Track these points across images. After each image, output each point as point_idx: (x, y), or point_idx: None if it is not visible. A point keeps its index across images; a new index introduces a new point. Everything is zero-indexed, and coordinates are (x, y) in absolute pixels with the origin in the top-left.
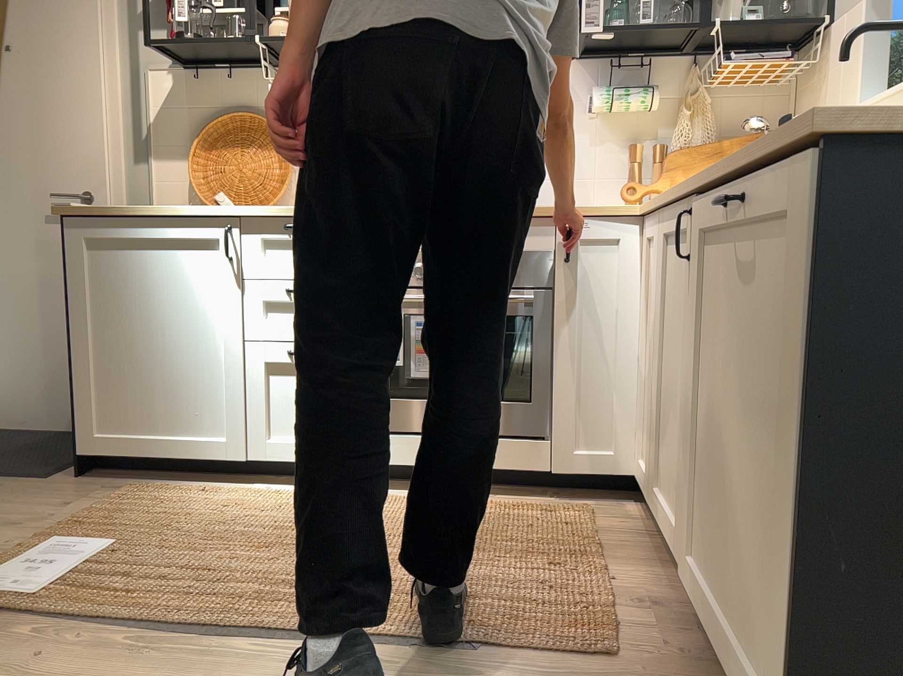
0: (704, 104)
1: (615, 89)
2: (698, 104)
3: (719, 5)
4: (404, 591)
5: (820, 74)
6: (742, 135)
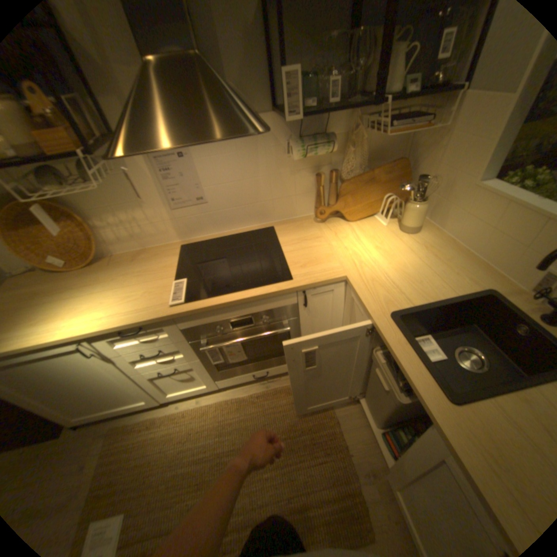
0: (364, 139)
1: (308, 143)
2: (360, 137)
3: (391, 68)
4: (270, 509)
5: (449, 126)
6: (383, 151)
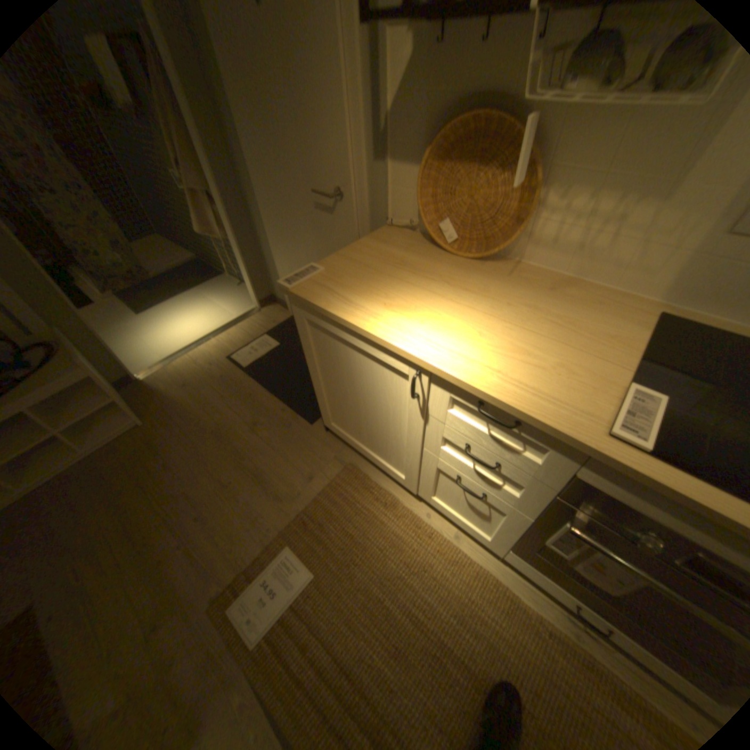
0: None
1: None
2: None
3: None
4: None
5: None
6: None
